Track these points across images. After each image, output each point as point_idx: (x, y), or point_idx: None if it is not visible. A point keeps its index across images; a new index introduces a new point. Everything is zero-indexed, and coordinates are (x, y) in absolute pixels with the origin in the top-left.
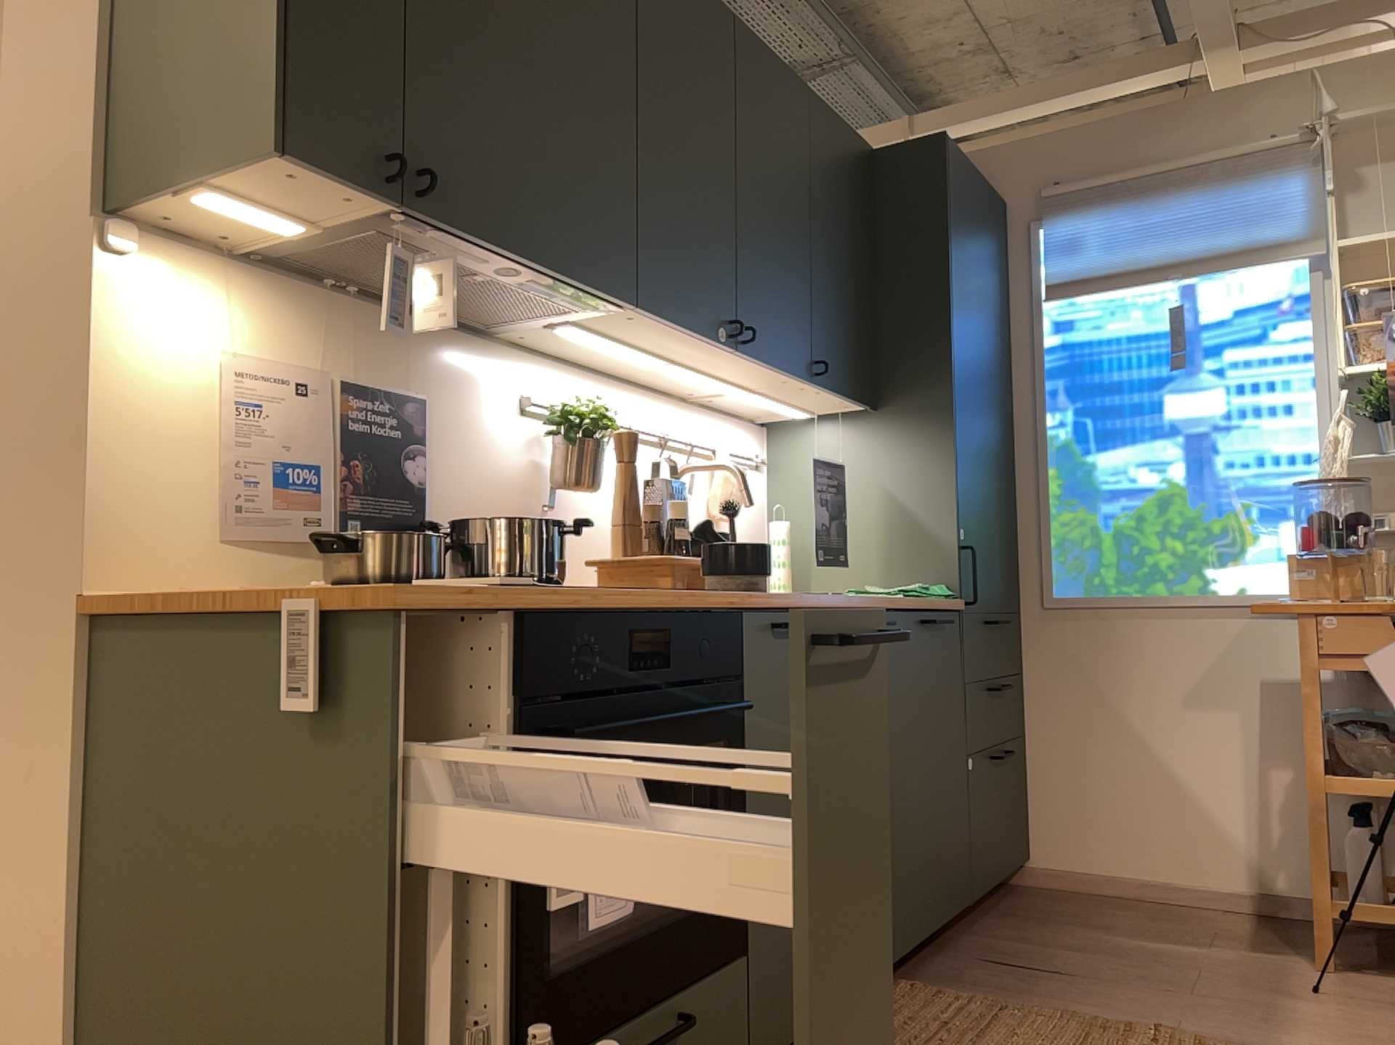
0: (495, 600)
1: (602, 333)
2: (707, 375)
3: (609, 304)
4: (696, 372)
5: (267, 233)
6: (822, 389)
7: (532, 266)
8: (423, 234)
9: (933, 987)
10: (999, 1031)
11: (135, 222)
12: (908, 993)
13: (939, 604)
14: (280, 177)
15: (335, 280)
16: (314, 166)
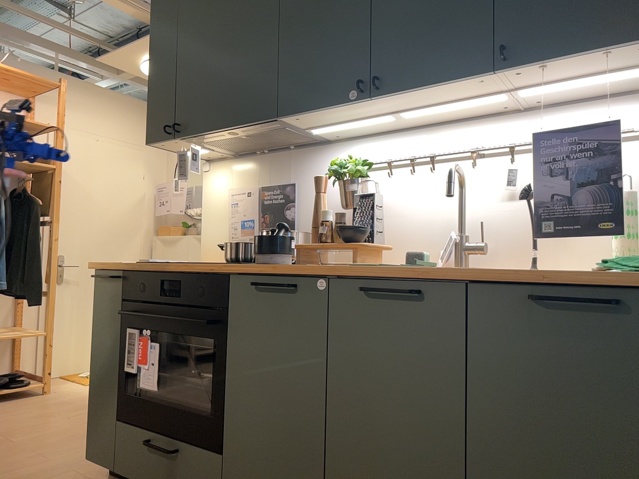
0: (112, 267)
1: (327, 125)
2: (439, 107)
3: (282, 120)
4: (427, 109)
5: (213, 152)
6: (536, 67)
7: (227, 130)
8: (198, 140)
9: None
10: None
11: (212, 160)
12: None
13: (612, 279)
14: (165, 146)
15: (257, 151)
16: (157, 142)
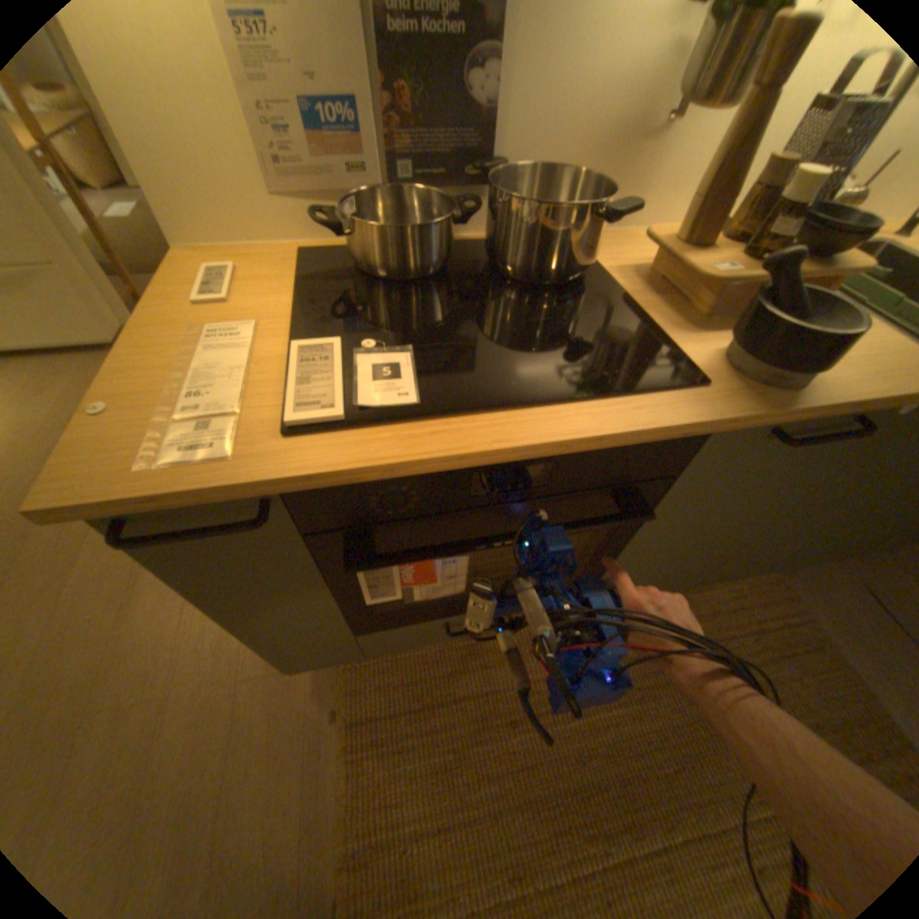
0: (215, 496)
1: None
2: None
3: None
4: None
5: None
6: None
7: None
8: None
9: (795, 588)
10: (792, 668)
11: None
12: (767, 587)
13: None
14: None
15: None
16: None
